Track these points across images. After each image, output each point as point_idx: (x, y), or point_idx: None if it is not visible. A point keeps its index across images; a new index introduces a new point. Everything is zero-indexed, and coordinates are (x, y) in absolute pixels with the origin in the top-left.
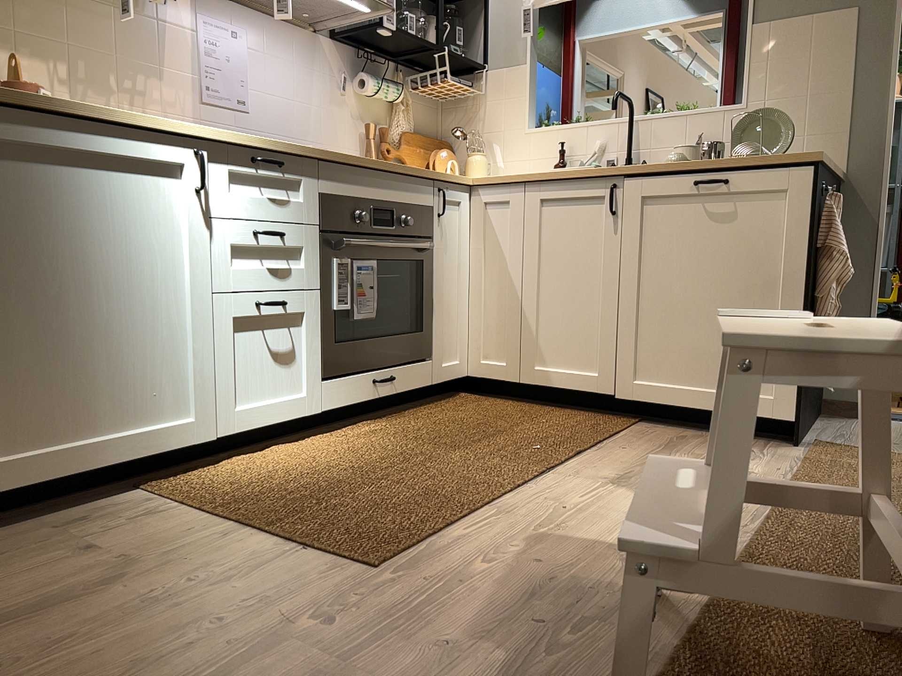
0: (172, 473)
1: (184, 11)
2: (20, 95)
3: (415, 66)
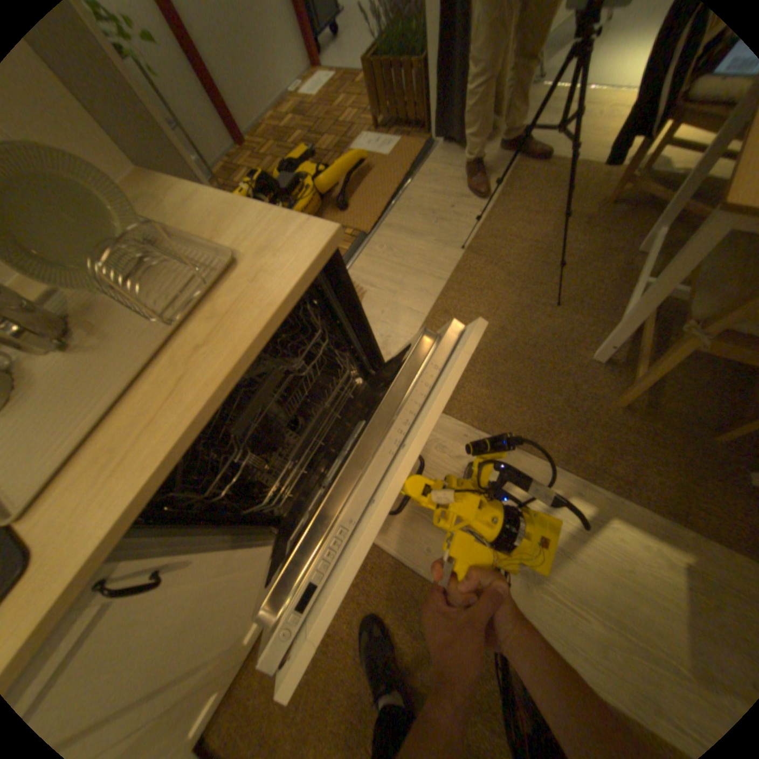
0: None
1: None
2: None
3: None
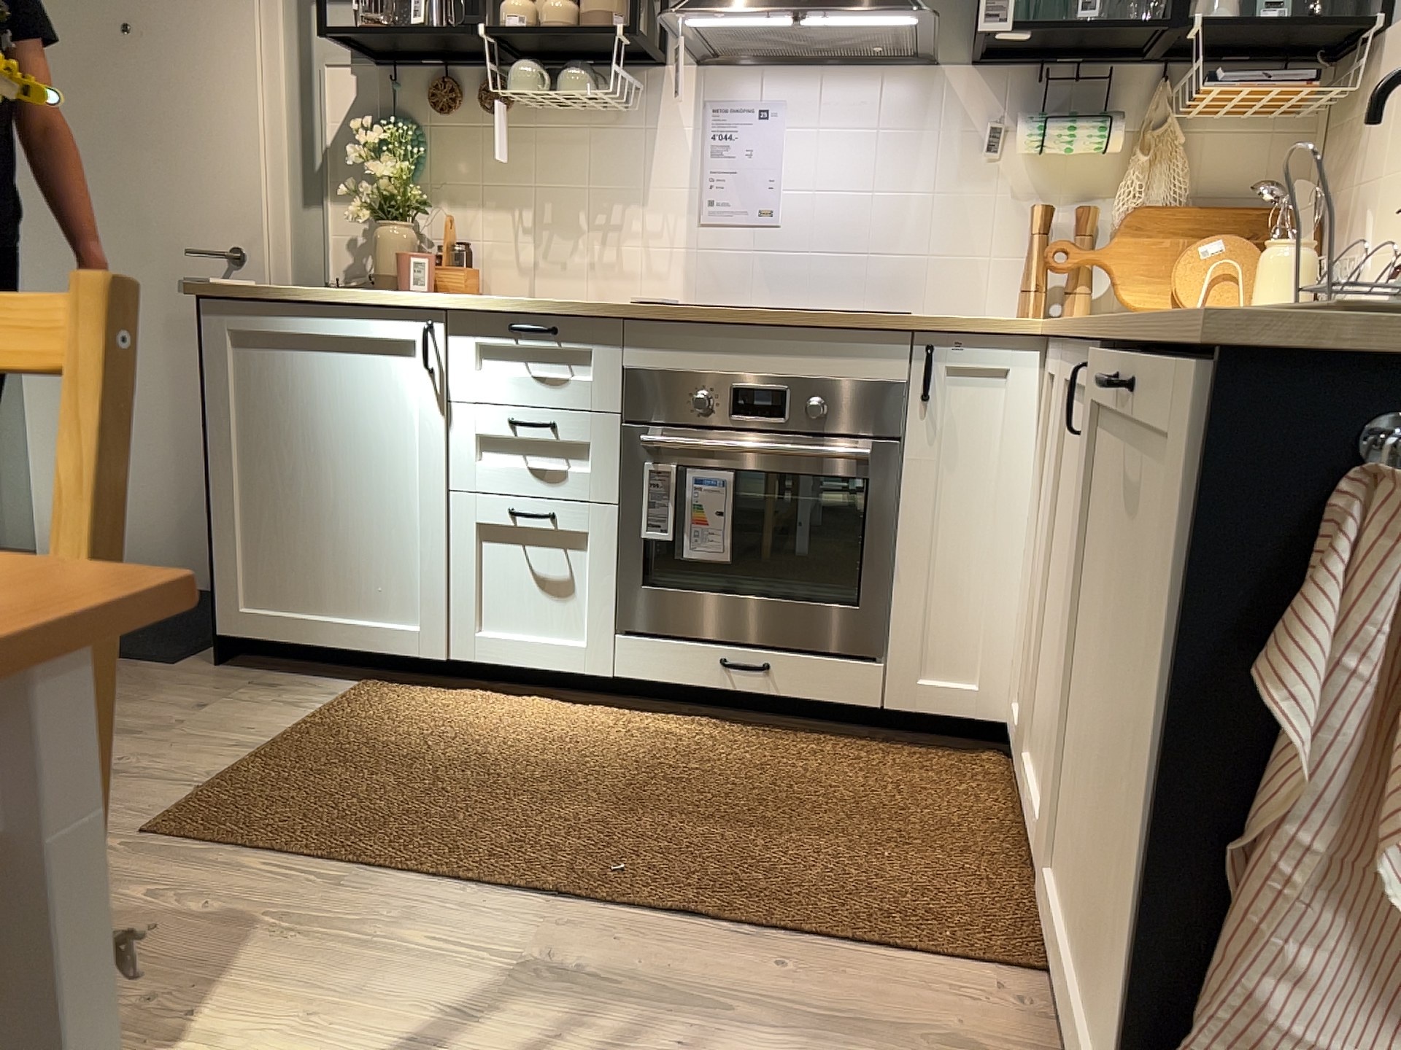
0: (424, 681)
1: (678, 102)
2: (258, 288)
3: (1216, 58)
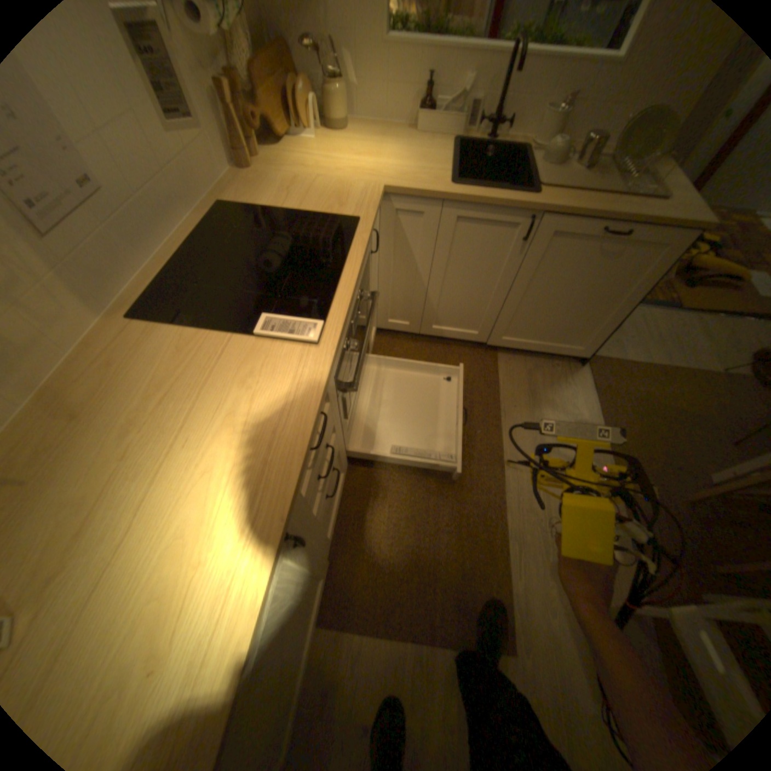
0: None
1: None
2: None
3: None
